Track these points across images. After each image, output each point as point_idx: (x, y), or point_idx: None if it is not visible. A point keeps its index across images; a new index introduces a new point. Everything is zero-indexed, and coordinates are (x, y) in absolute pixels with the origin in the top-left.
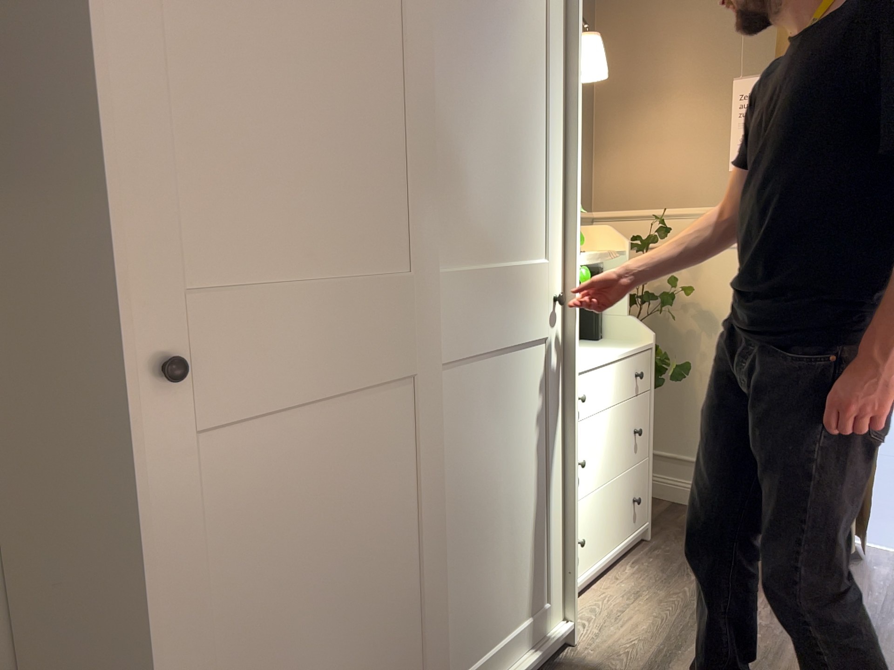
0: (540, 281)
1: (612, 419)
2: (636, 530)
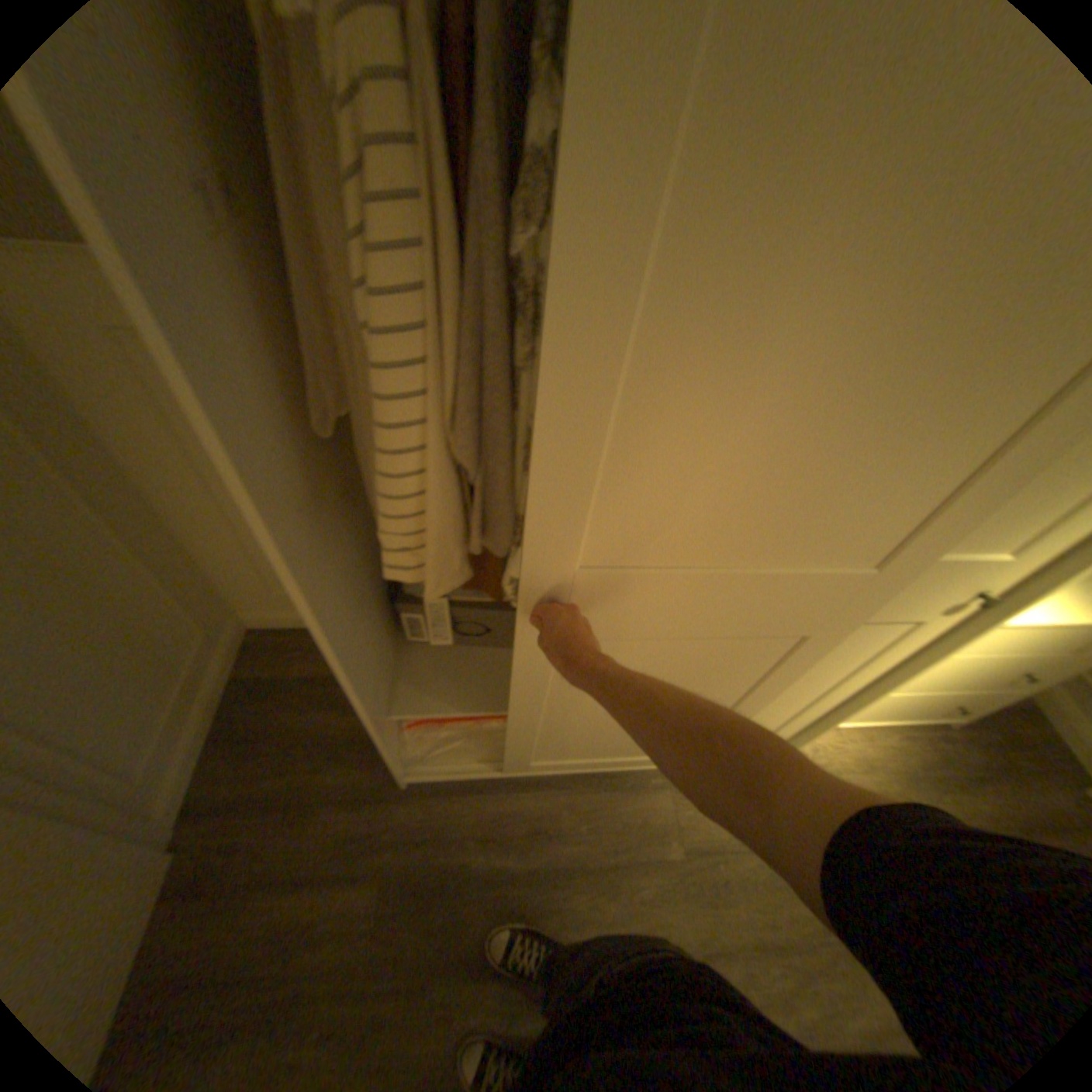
0: (975, 576)
1: (1000, 665)
2: (944, 722)
